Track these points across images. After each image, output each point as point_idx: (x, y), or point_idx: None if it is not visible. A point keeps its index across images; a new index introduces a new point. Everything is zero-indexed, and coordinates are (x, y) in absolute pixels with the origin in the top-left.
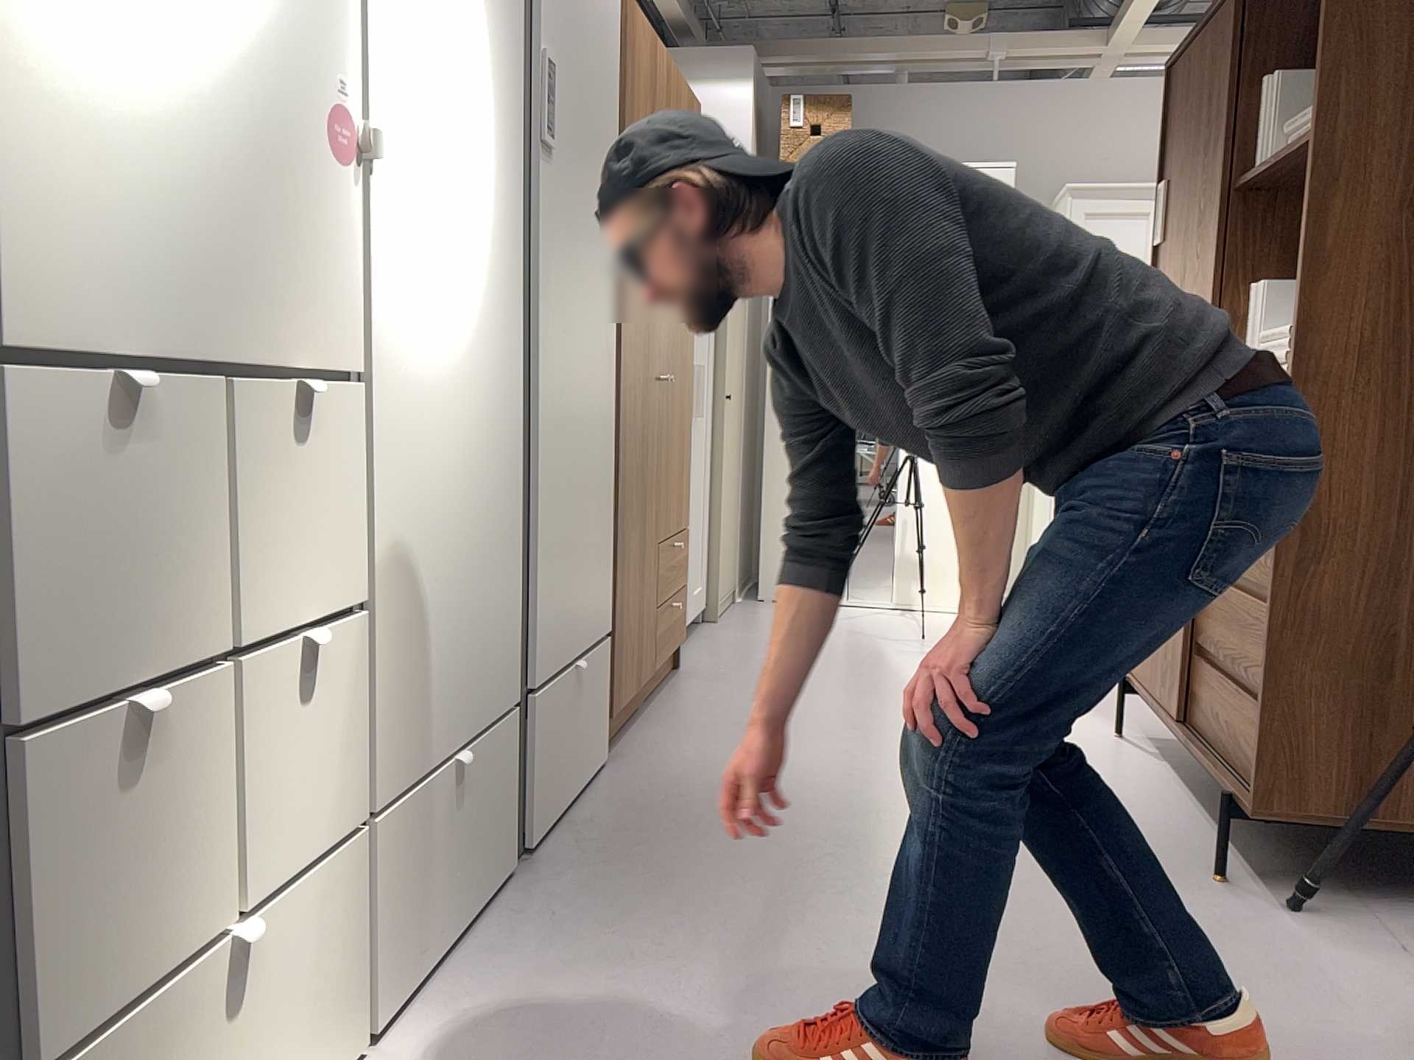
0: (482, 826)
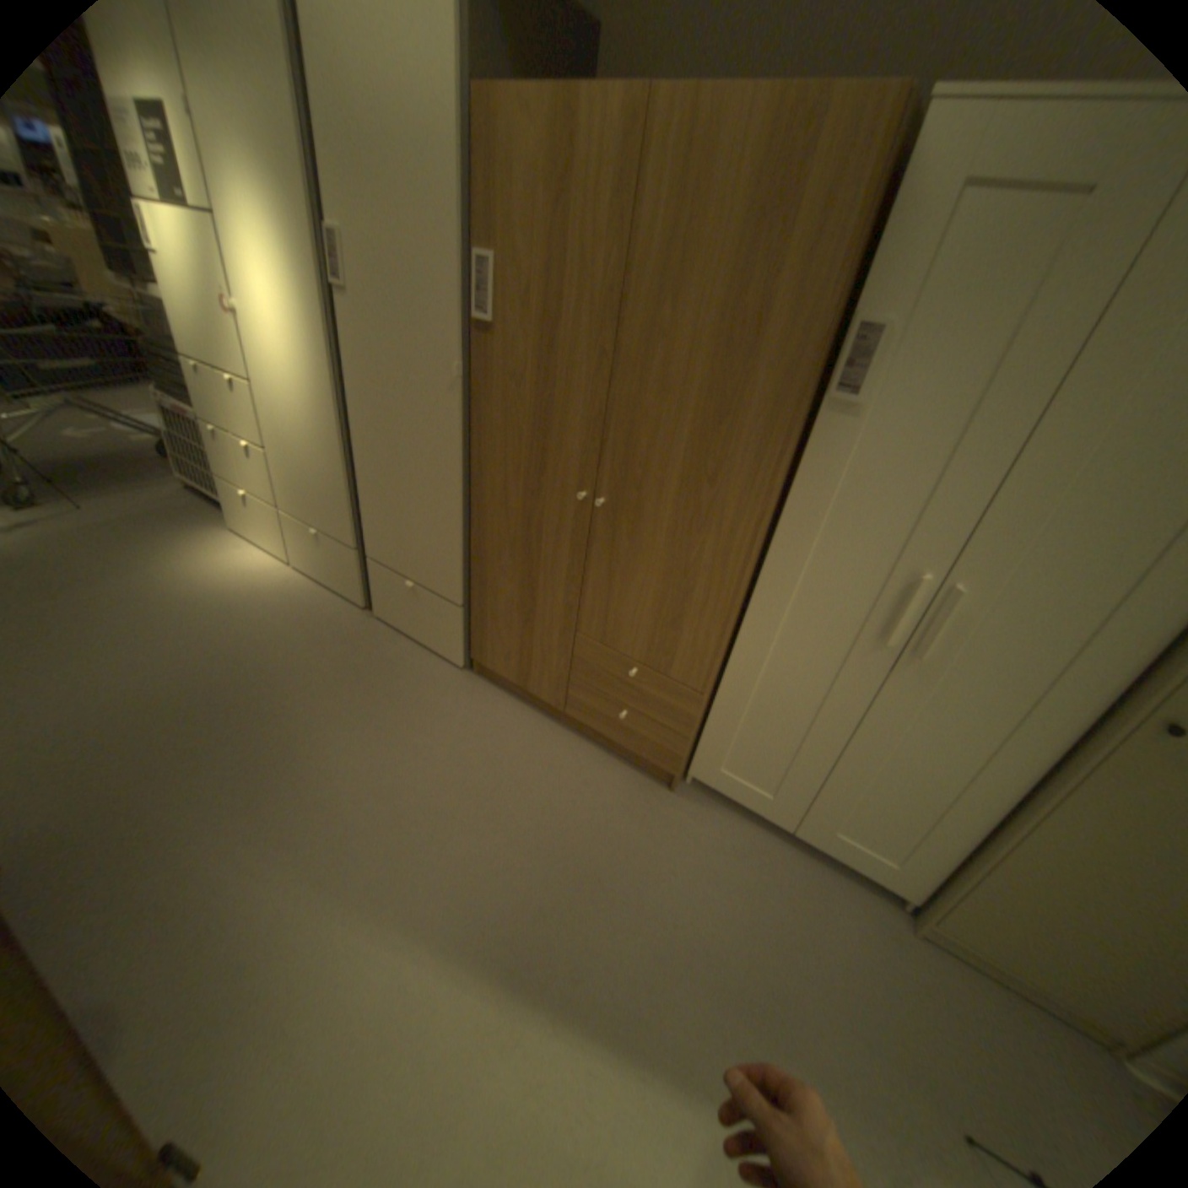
0: (341, 573)
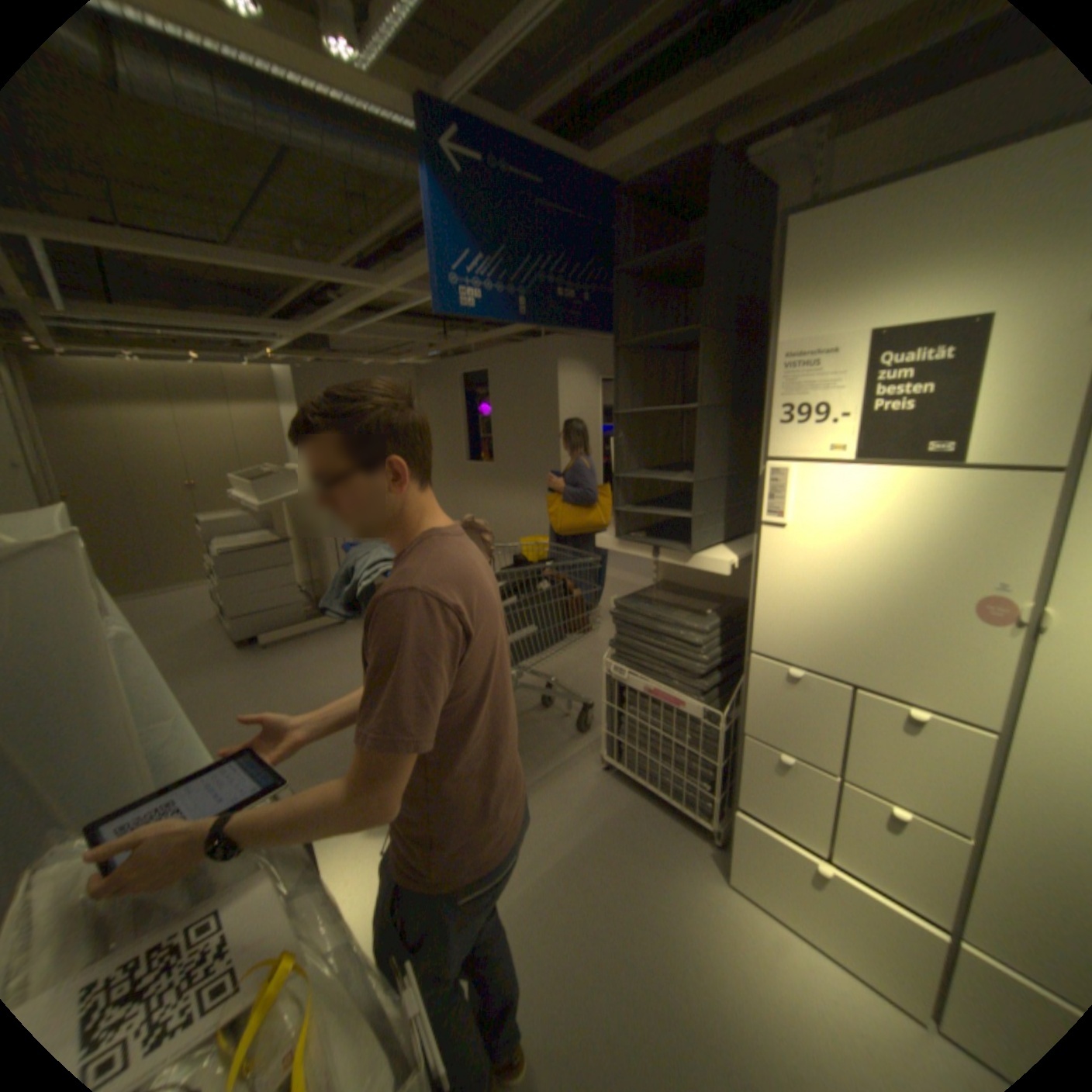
0: None
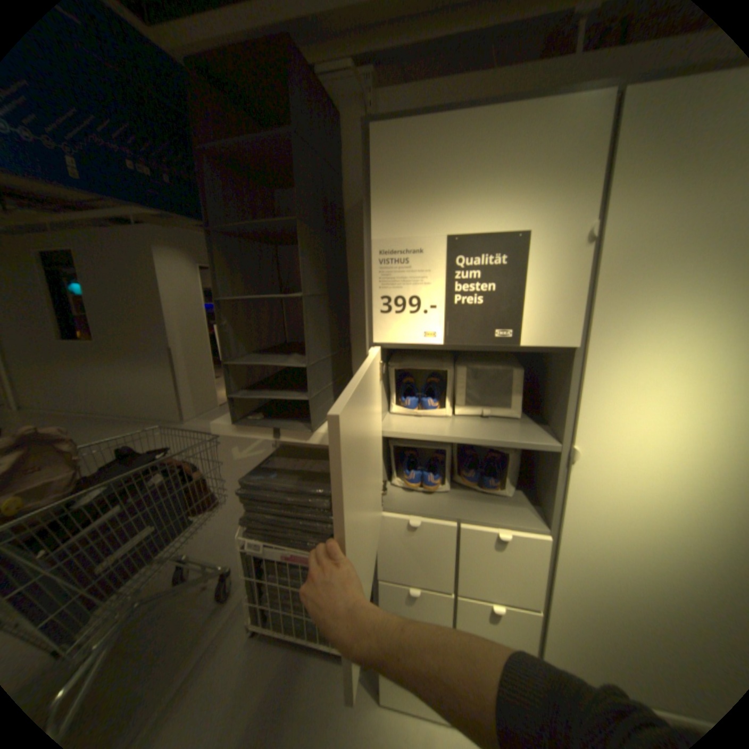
0: None
